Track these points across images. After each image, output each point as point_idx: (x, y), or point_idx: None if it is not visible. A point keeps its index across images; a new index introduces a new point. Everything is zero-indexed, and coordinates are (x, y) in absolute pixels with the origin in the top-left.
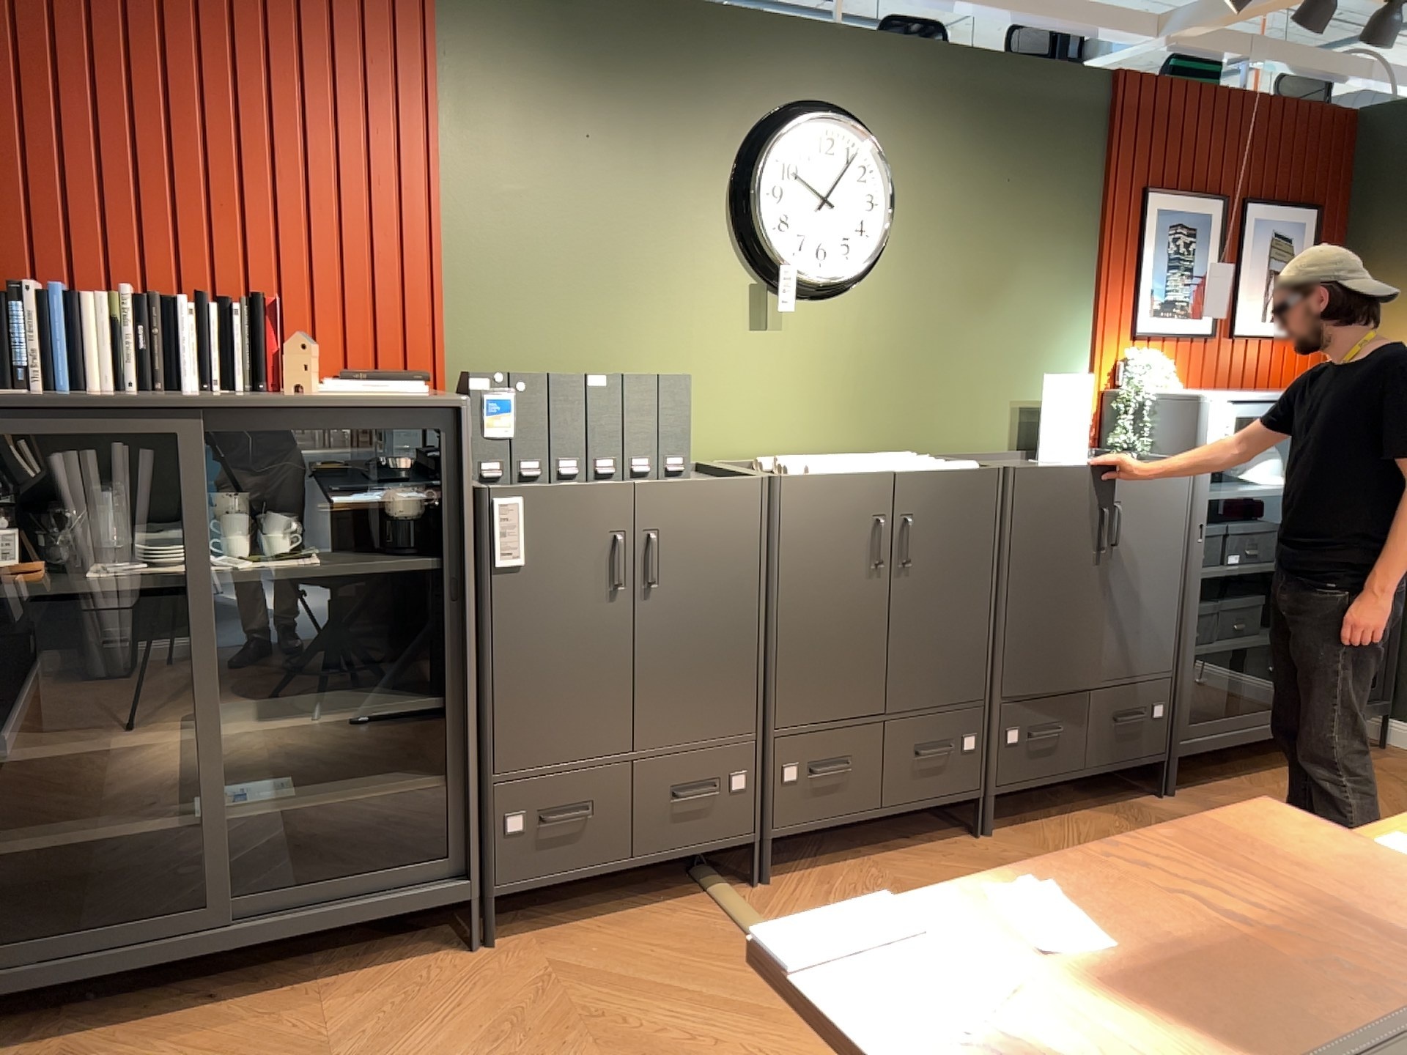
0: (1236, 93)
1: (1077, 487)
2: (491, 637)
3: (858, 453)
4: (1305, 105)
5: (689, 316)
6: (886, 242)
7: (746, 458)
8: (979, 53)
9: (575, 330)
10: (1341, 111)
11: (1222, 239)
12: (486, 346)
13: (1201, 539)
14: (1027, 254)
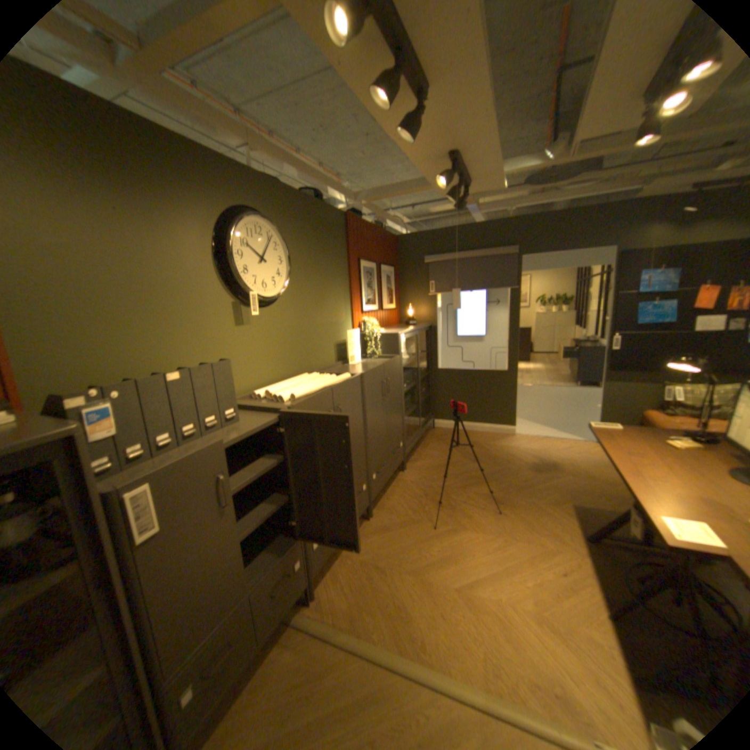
0: (374, 225)
1: (378, 374)
2: (145, 592)
3: (289, 377)
4: (388, 231)
5: (203, 322)
6: (290, 278)
7: (244, 392)
8: (306, 194)
9: (131, 340)
10: (394, 235)
11: (377, 276)
12: (57, 362)
13: (402, 382)
14: (331, 283)
